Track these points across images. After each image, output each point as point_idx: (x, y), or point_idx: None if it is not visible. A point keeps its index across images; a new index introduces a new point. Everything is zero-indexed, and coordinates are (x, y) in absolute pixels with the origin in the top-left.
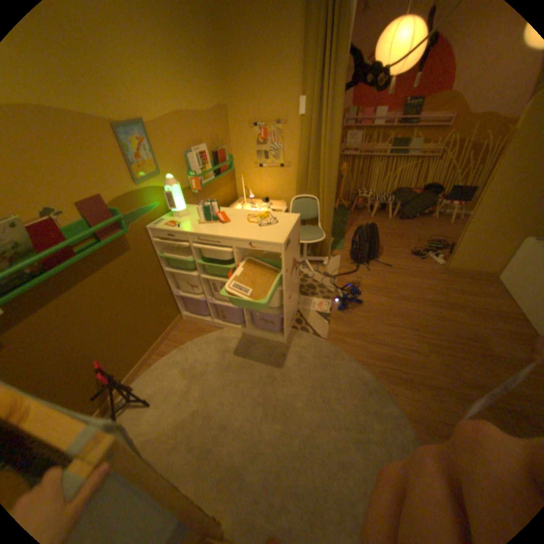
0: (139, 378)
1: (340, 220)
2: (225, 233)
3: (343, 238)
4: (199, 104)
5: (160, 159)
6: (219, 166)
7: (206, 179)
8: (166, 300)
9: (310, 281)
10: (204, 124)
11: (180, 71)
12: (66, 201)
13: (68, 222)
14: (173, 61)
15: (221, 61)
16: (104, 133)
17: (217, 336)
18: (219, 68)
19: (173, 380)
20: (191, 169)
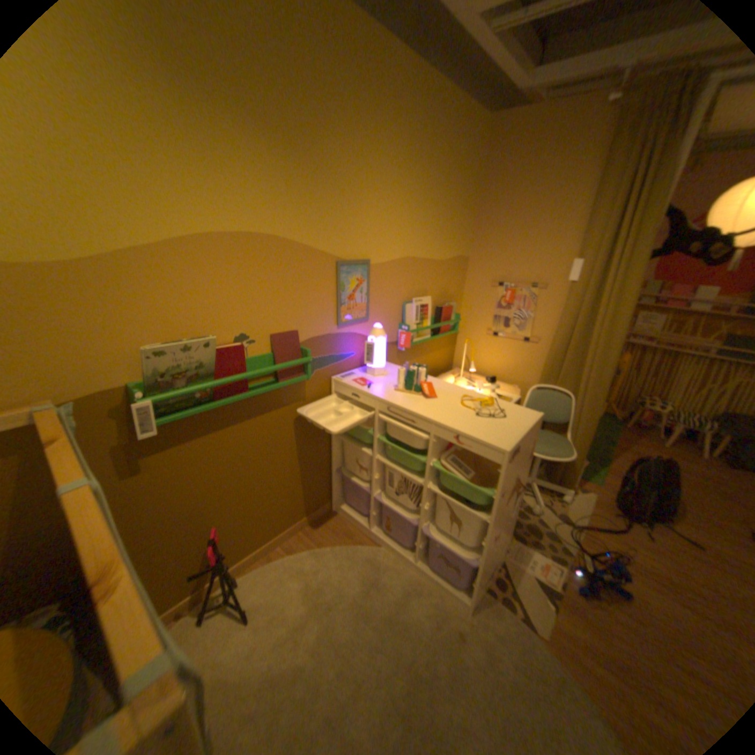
0: (251, 573)
1: (605, 436)
2: (425, 412)
3: (607, 467)
4: (436, 252)
5: (373, 304)
6: (439, 324)
7: (420, 336)
8: (320, 476)
9: (535, 521)
10: (436, 275)
11: (426, 217)
12: (264, 330)
13: (256, 352)
14: (422, 207)
15: (476, 211)
16: (327, 269)
17: (368, 555)
18: (471, 218)
19: (290, 597)
20: (405, 322)
